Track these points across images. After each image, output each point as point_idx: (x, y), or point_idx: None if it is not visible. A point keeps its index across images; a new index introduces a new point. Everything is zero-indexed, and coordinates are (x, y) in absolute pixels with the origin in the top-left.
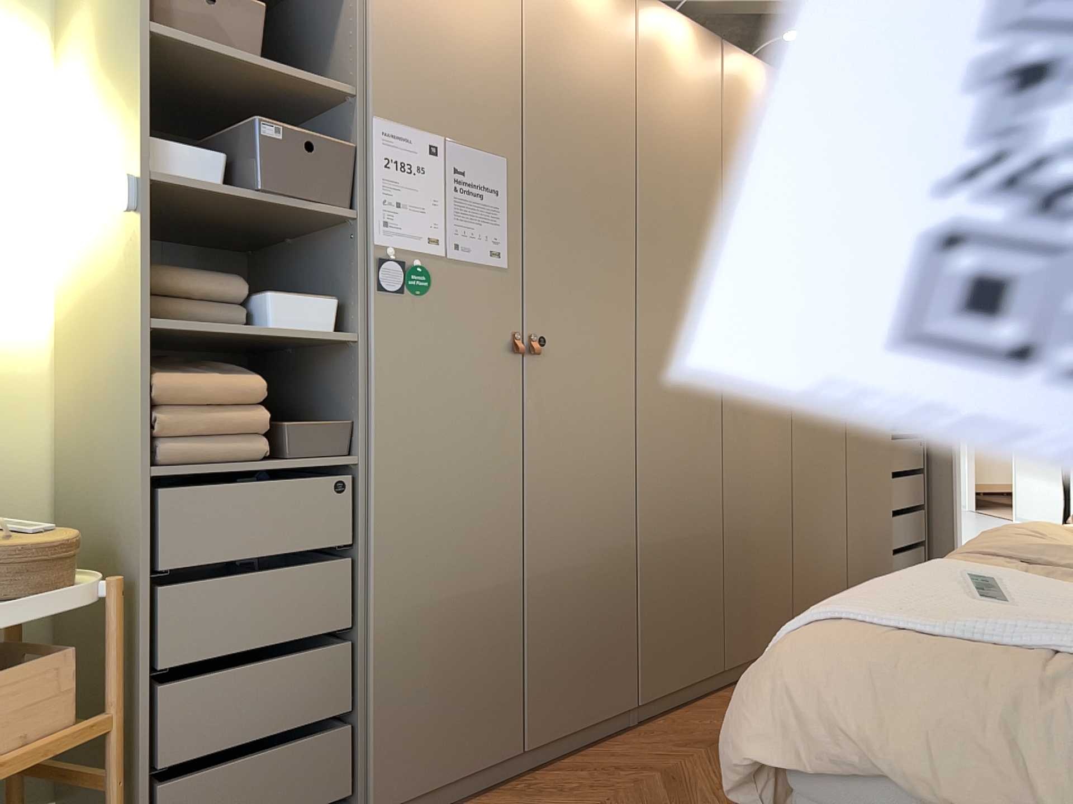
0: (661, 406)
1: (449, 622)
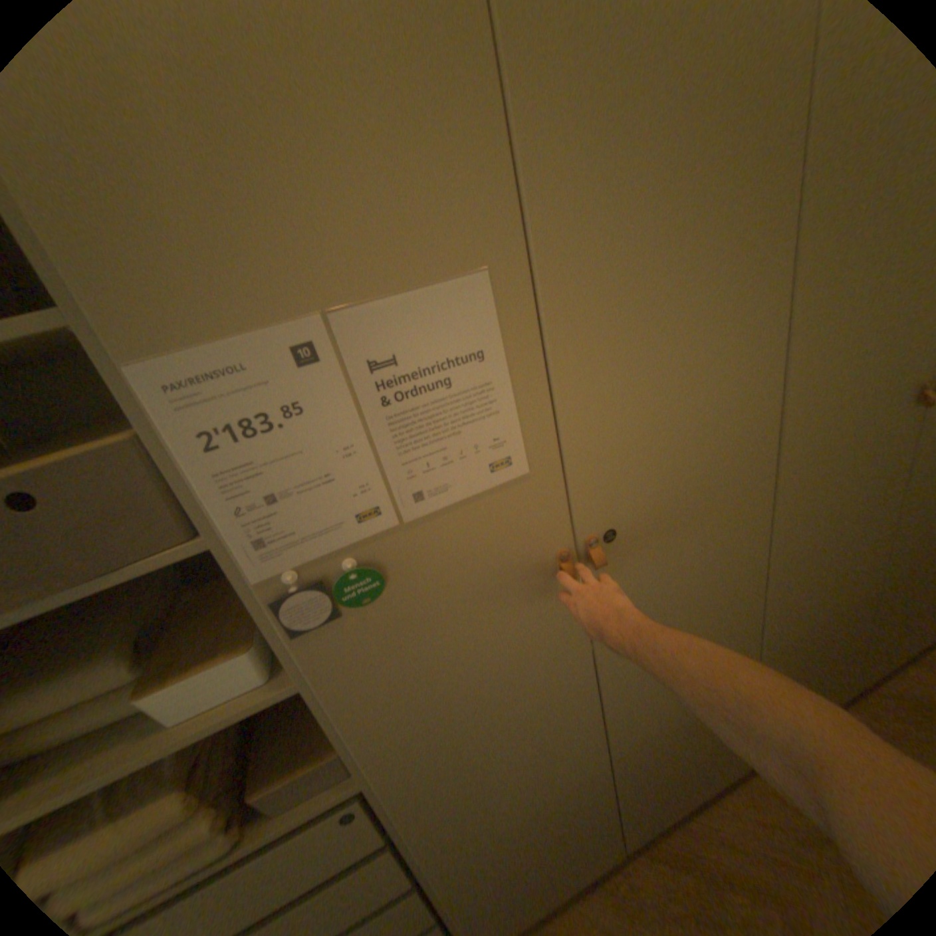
0: (825, 500)
1: (536, 827)
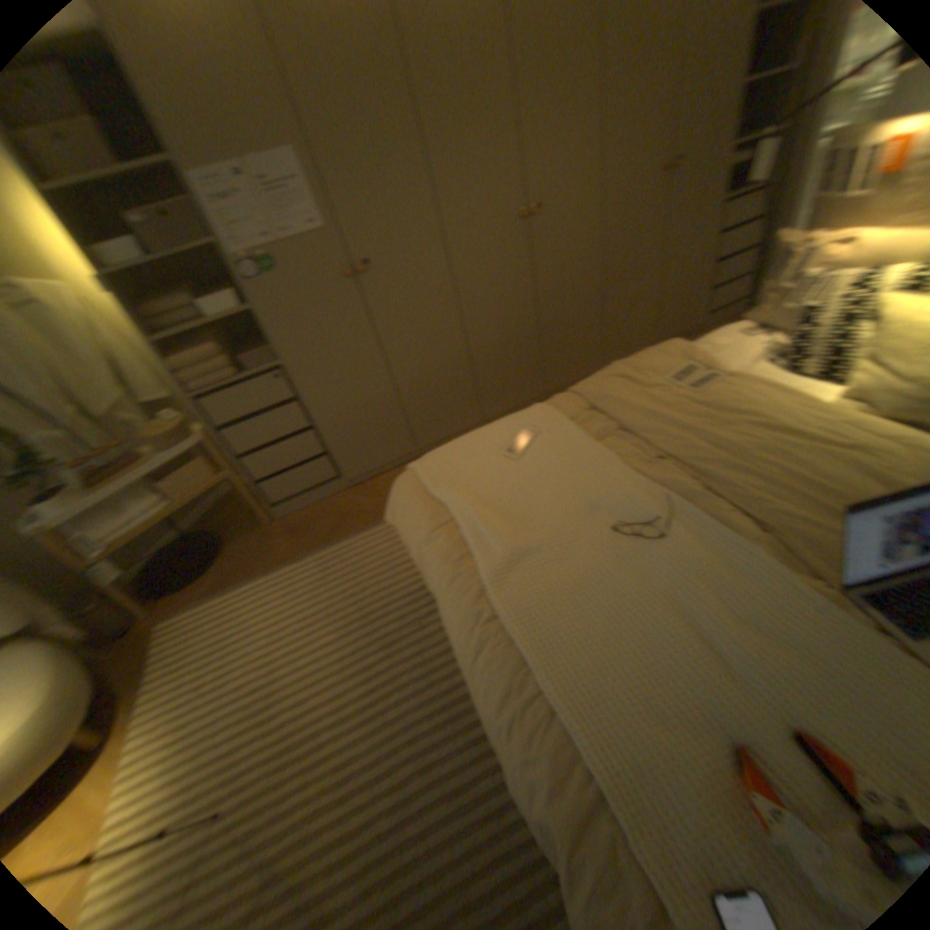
0: (476, 265)
1: (359, 412)
